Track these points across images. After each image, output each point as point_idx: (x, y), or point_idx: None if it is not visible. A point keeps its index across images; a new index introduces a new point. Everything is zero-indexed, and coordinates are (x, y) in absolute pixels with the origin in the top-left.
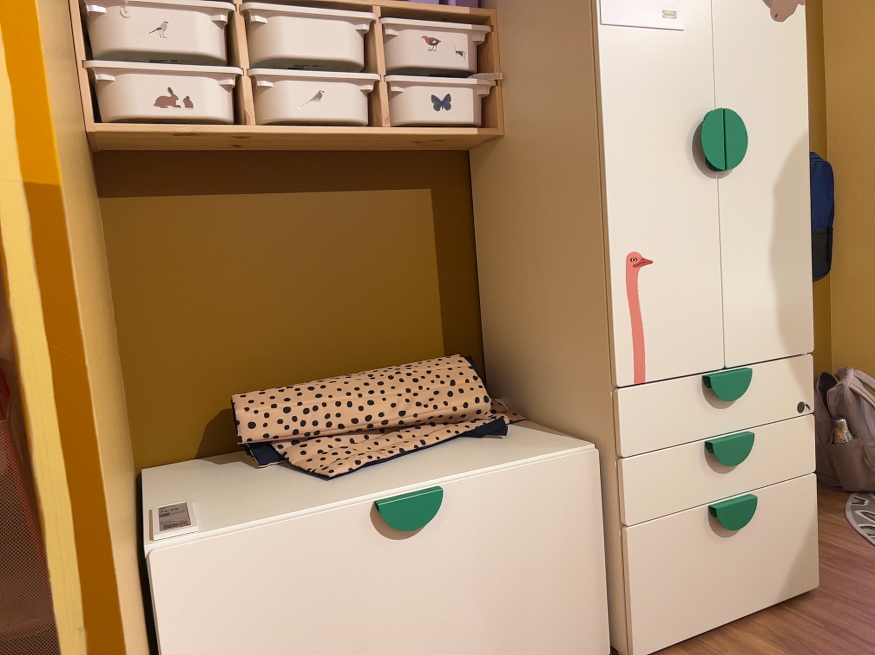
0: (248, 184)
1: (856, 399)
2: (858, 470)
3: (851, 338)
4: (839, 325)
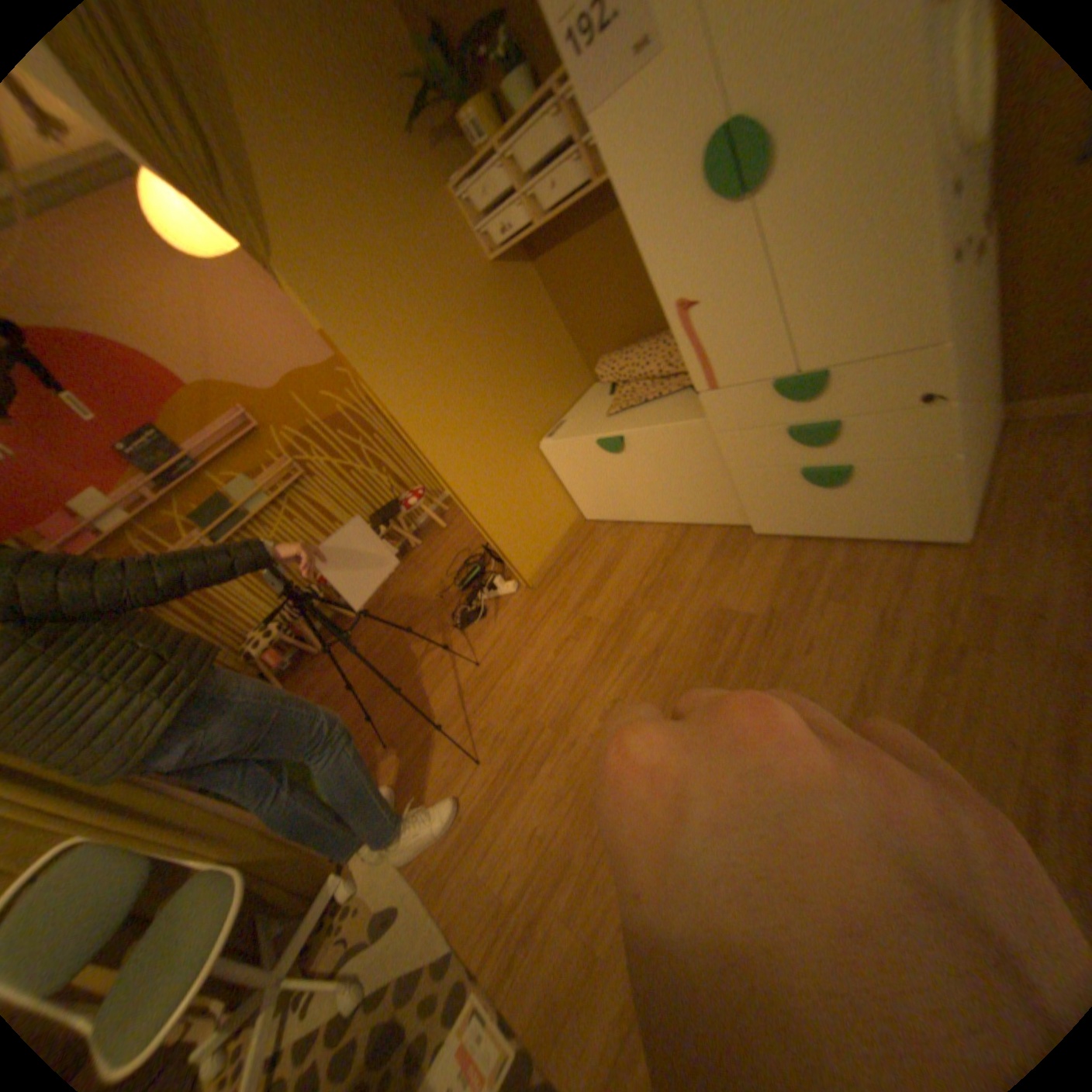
0: (577, 223)
1: None
2: None
3: None
4: None
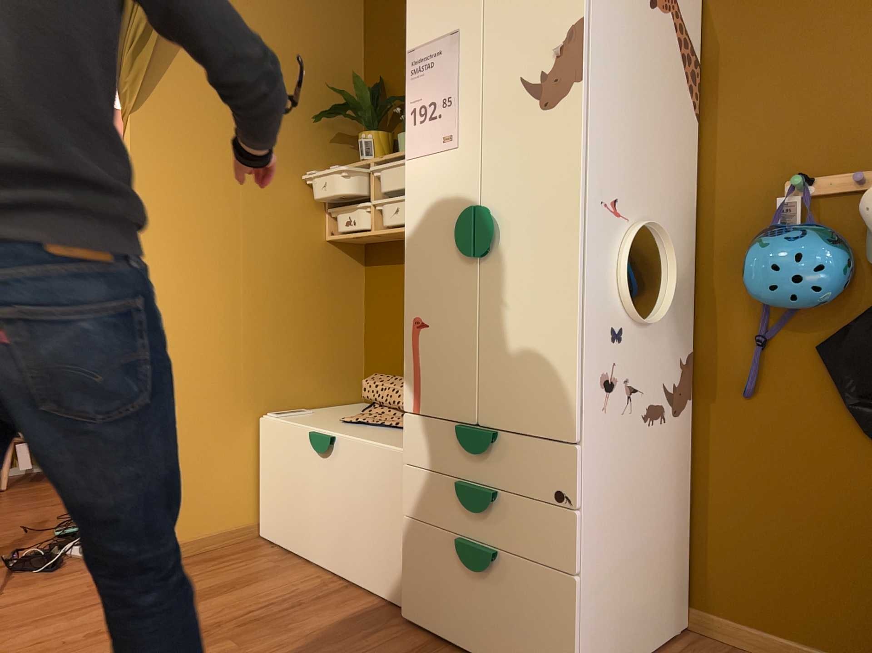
0: None
1: None
2: None
3: None
4: None
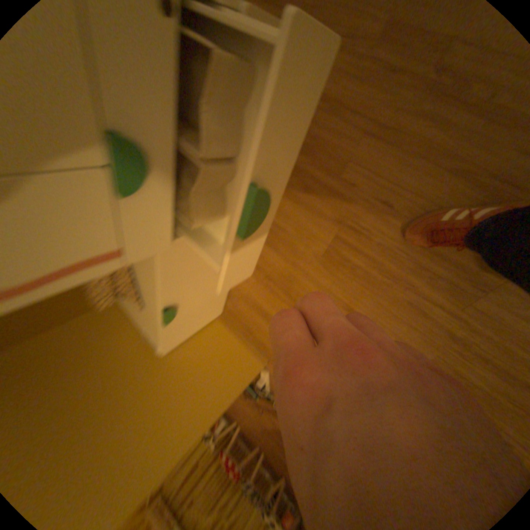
0: None
1: None
2: None
3: None
4: None
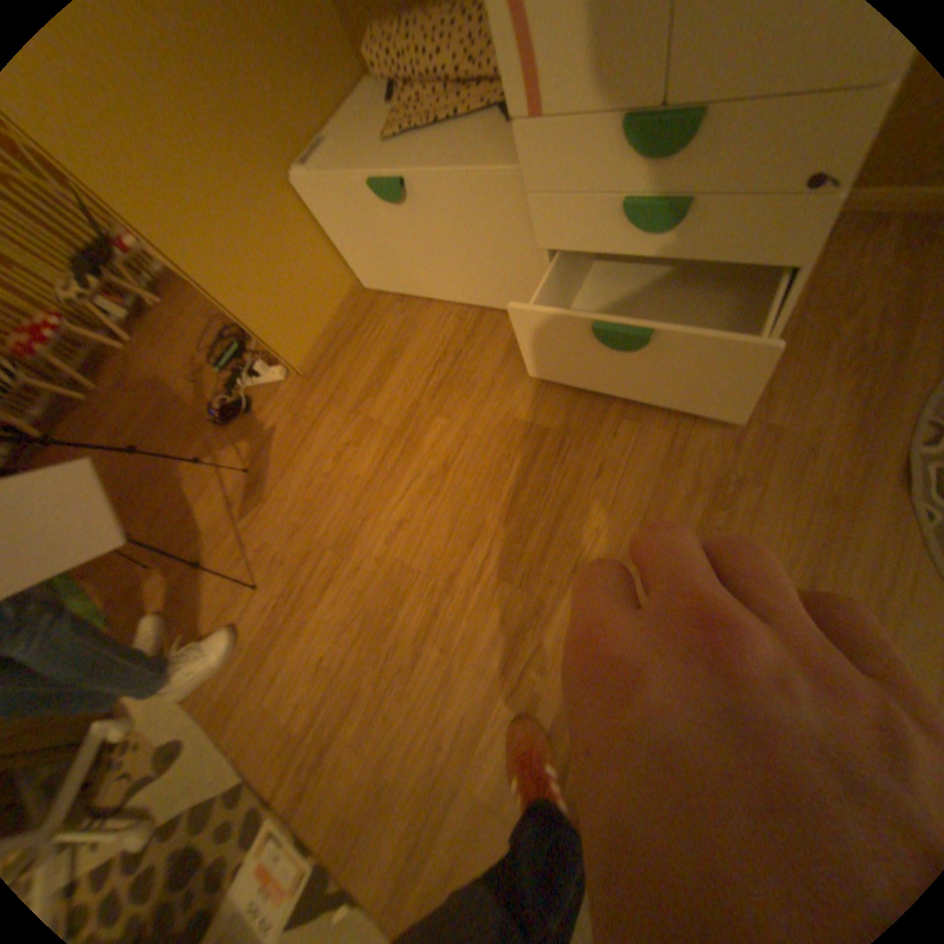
0: None
1: None
2: None
3: None
4: None
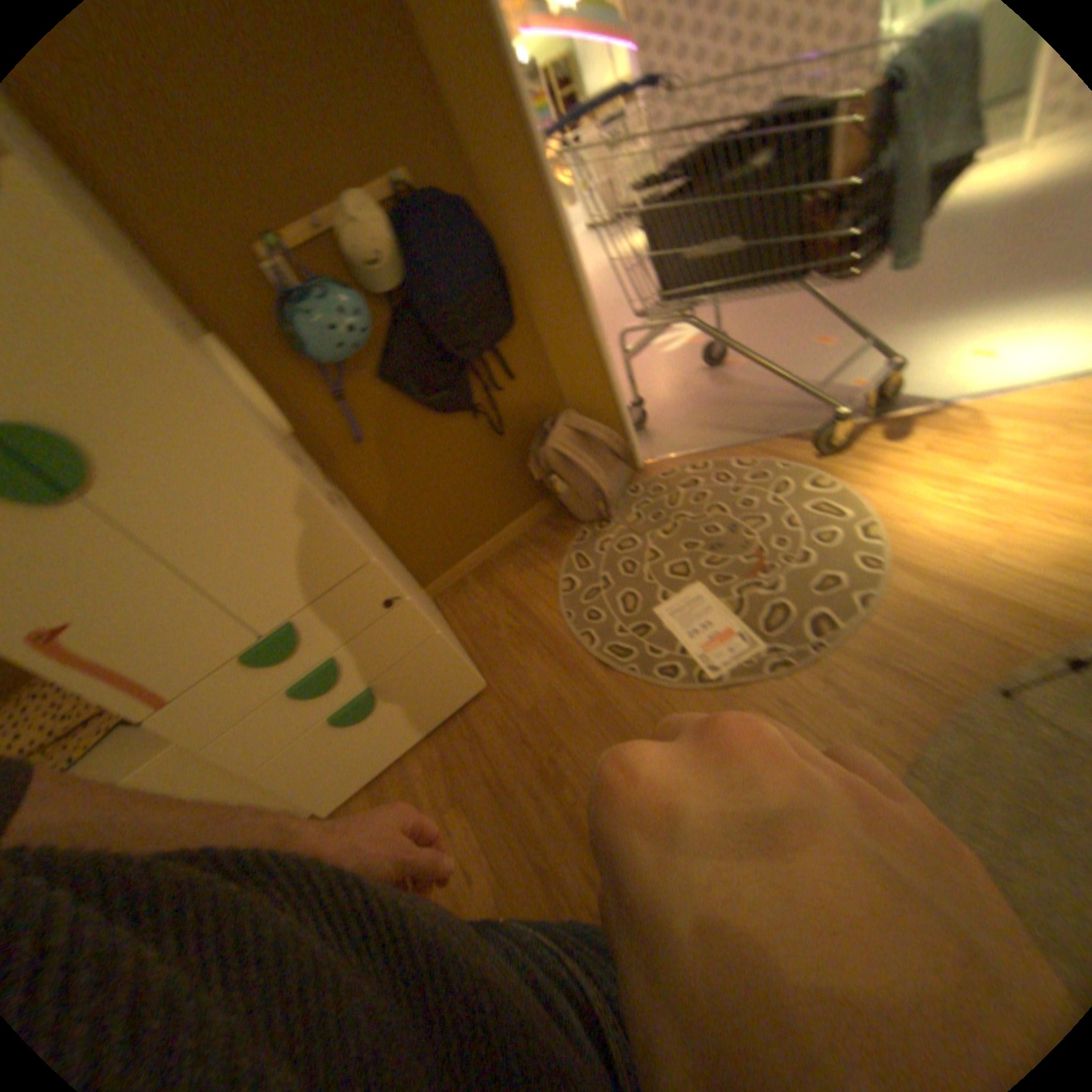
0: None
1: (554, 464)
2: (579, 514)
3: (573, 373)
4: (559, 364)
